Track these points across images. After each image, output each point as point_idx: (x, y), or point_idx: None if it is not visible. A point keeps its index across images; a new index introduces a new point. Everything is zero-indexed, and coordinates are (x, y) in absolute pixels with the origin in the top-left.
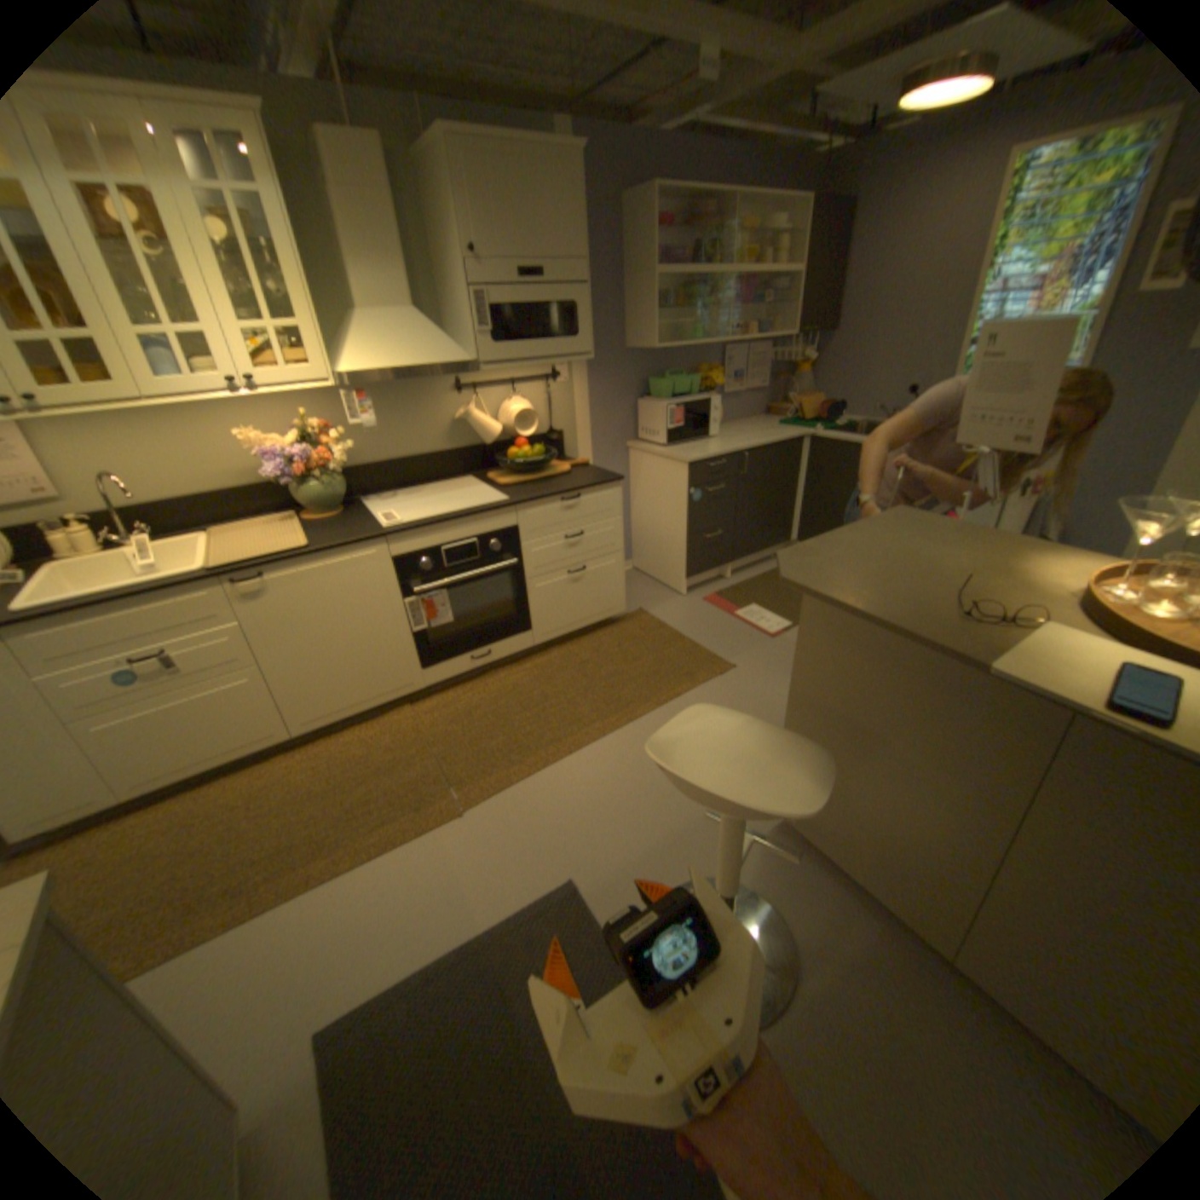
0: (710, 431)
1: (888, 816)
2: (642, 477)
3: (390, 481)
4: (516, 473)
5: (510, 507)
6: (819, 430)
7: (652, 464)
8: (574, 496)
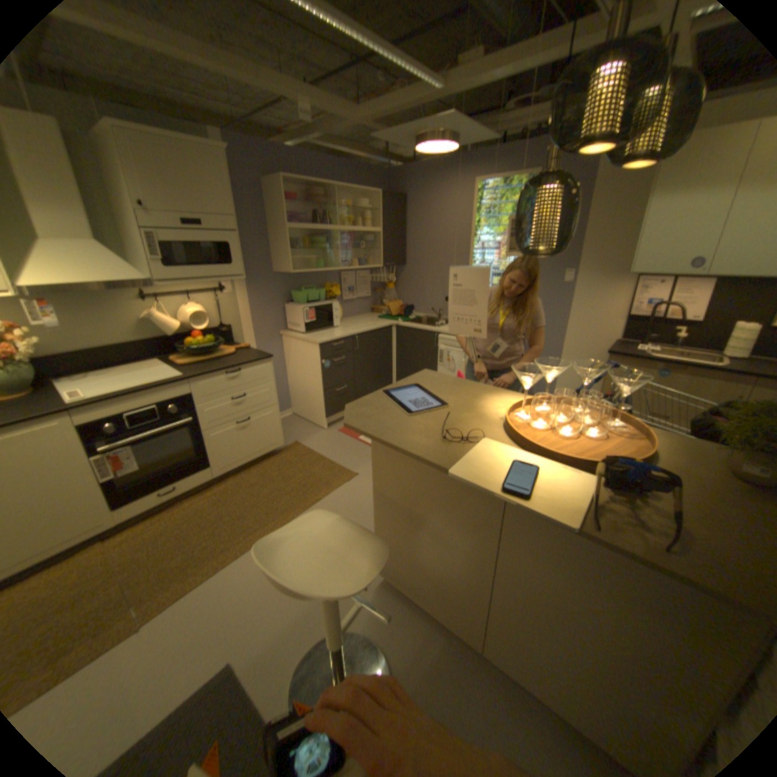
0: (334, 323)
1: (434, 565)
2: (292, 353)
3: (83, 364)
4: (193, 354)
5: (184, 380)
6: (400, 322)
7: (297, 345)
8: (236, 369)
